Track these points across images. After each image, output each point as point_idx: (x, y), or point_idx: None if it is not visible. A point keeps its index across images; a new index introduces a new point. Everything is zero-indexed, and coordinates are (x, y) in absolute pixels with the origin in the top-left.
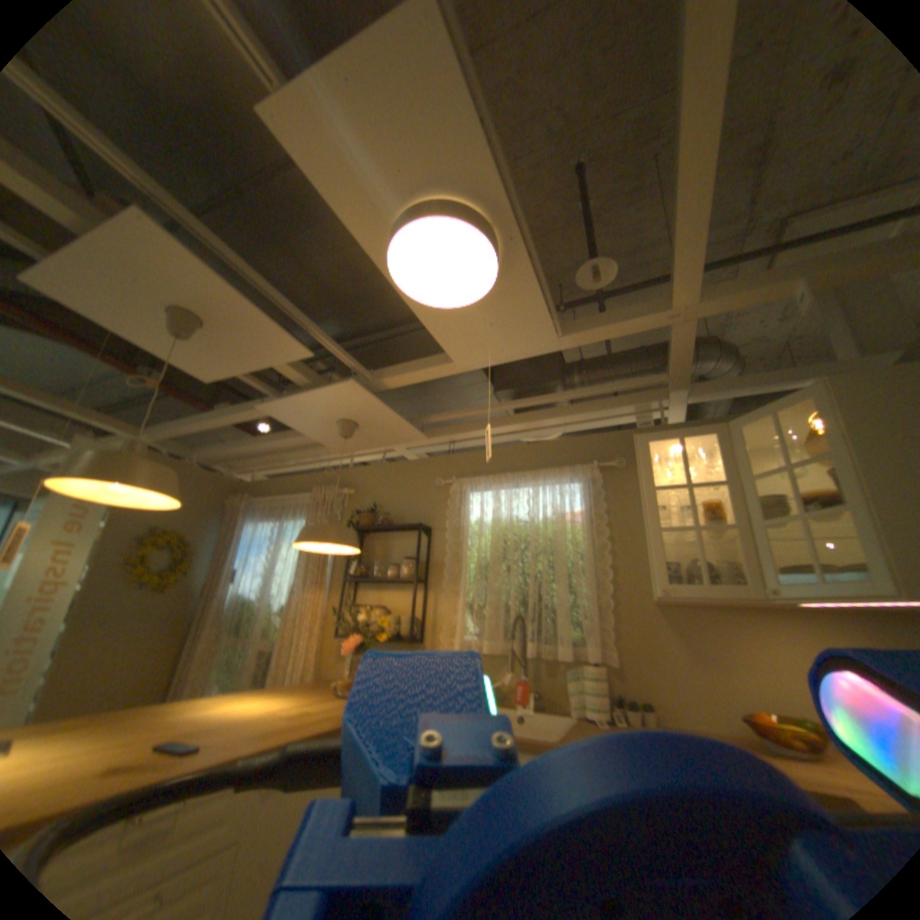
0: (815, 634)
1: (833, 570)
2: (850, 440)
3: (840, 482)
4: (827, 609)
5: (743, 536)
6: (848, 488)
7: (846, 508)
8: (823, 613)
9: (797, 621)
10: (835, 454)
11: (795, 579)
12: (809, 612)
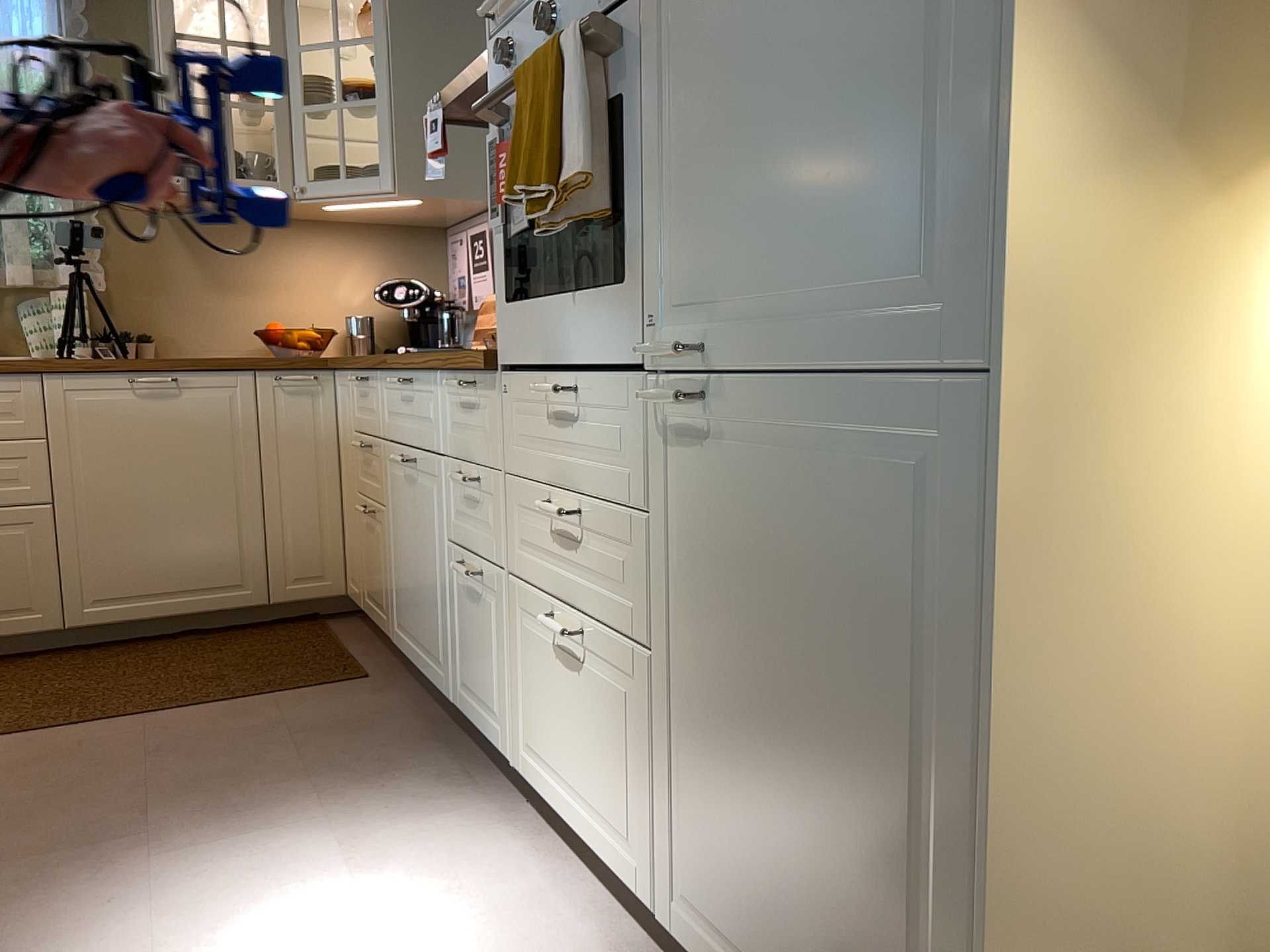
0: (338, 247)
1: (362, 173)
2: (390, 27)
3: (377, 73)
4: (353, 219)
5: (280, 124)
6: (382, 81)
7: (374, 101)
8: (350, 224)
9: (324, 233)
10: (380, 39)
11: (325, 179)
12: (337, 223)
